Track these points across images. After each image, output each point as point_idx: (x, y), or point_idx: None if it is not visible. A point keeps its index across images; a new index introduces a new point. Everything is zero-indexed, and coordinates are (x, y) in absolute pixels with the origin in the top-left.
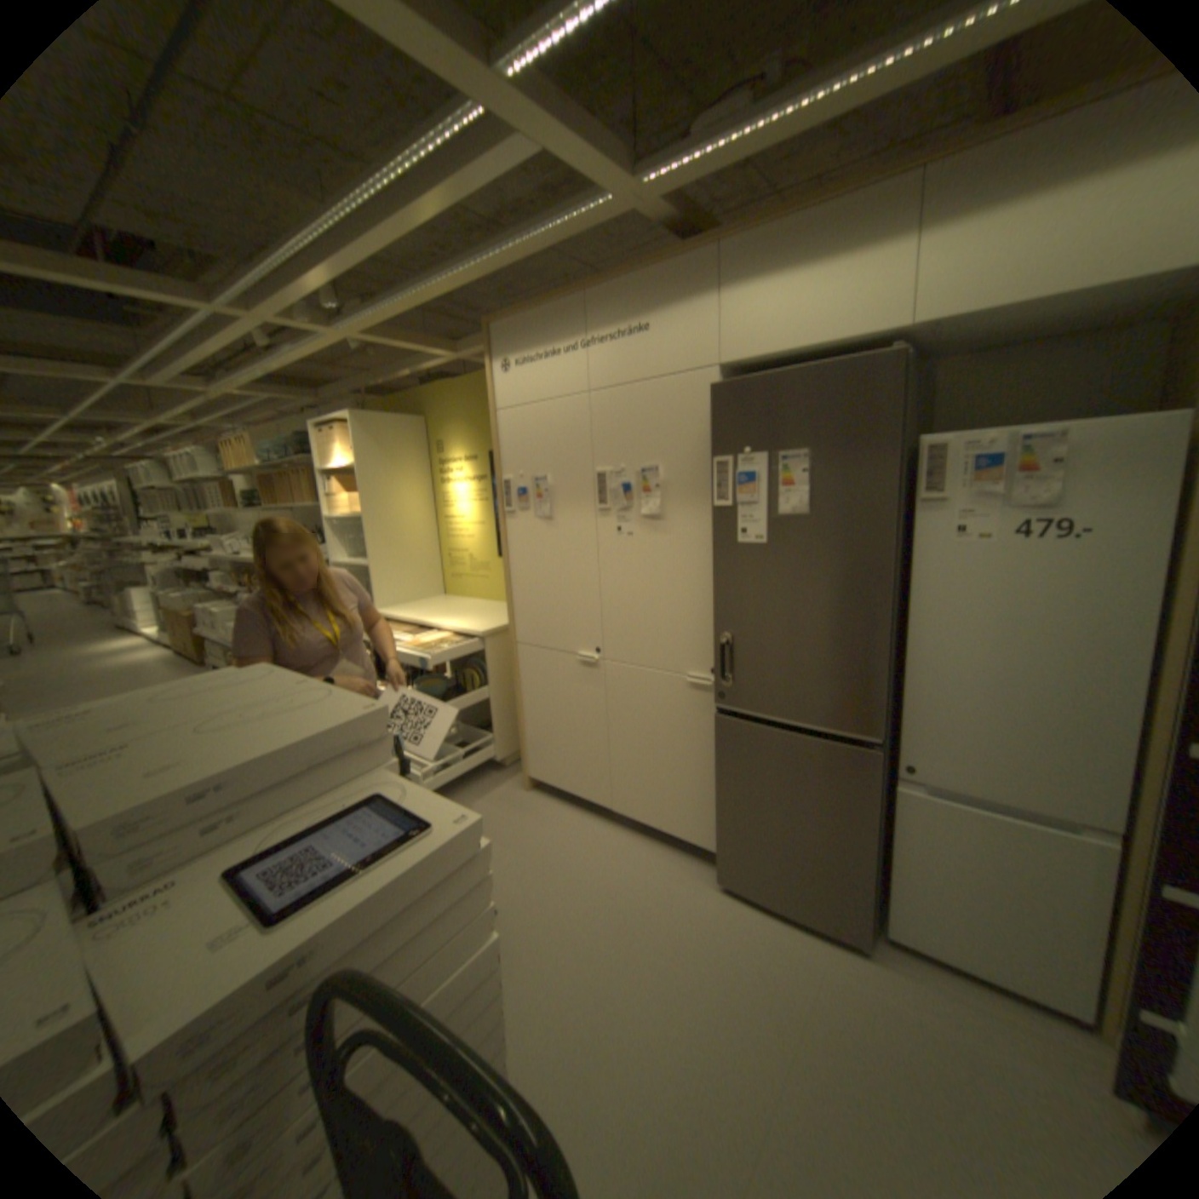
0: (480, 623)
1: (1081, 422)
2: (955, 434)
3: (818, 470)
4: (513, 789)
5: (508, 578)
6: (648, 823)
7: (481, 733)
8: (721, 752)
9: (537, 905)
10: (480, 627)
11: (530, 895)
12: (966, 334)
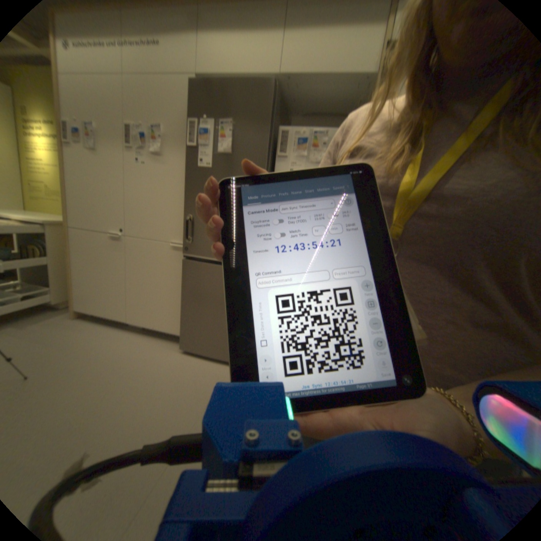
0: (45, 220)
1: (332, 129)
2: (291, 128)
3: (236, 132)
4: (61, 320)
5: (64, 186)
6: (146, 327)
7: (40, 289)
8: (185, 279)
9: (62, 372)
10: (43, 220)
11: (58, 368)
12: (300, 95)
